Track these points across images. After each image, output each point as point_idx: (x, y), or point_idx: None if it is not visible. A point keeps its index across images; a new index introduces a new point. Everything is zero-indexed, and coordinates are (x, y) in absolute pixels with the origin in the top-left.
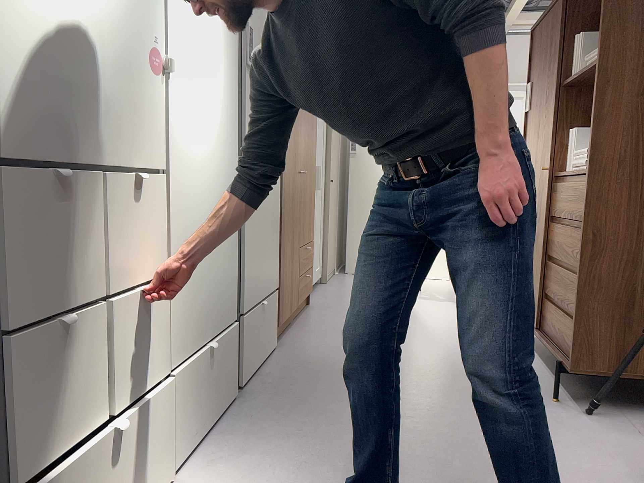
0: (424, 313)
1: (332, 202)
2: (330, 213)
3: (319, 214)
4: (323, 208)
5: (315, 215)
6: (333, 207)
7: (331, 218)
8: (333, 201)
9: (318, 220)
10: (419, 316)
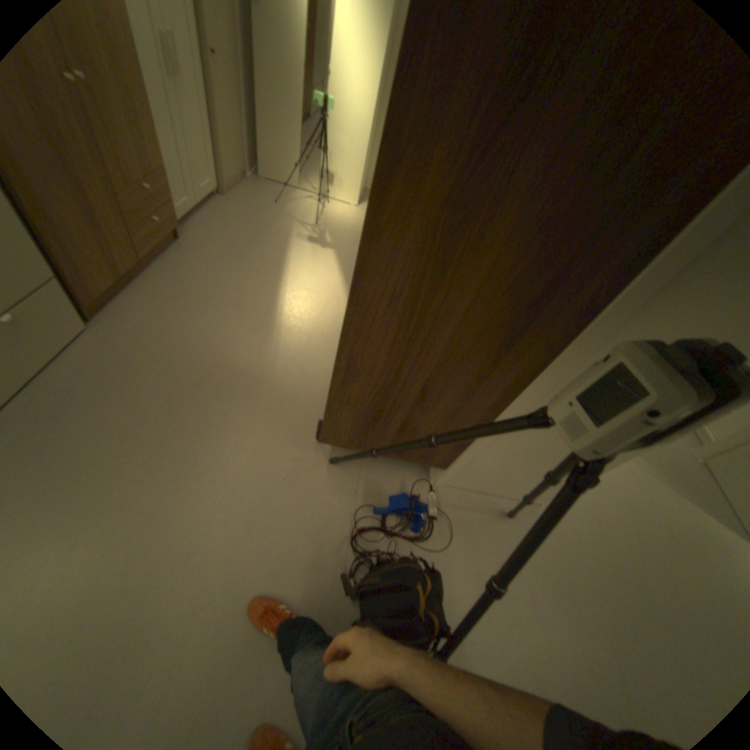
0: (294, 269)
1: (224, 88)
2: (219, 106)
3: (195, 112)
4: (204, 100)
5: (183, 119)
6: (228, 94)
7: (223, 113)
8: (227, 86)
9: (196, 121)
10: (285, 274)
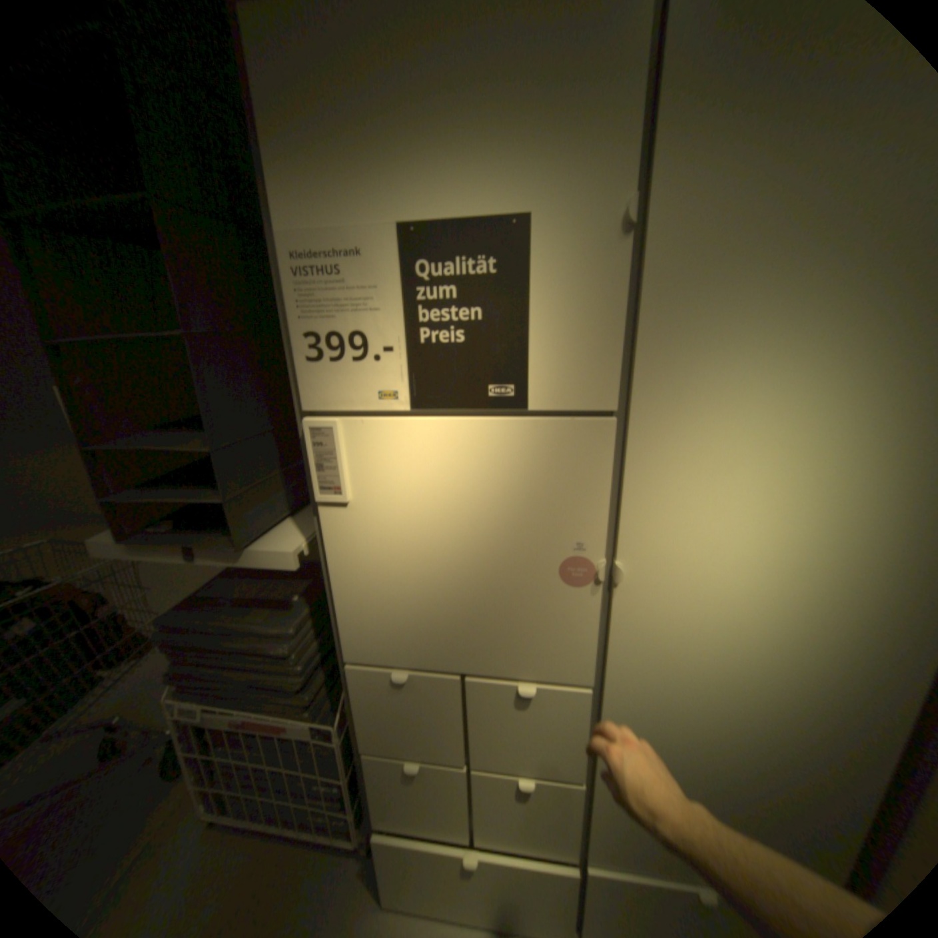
0: None
1: None
2: None
3: None
4: None
5: None
6: None
7: None
8: None
9: None
10: None
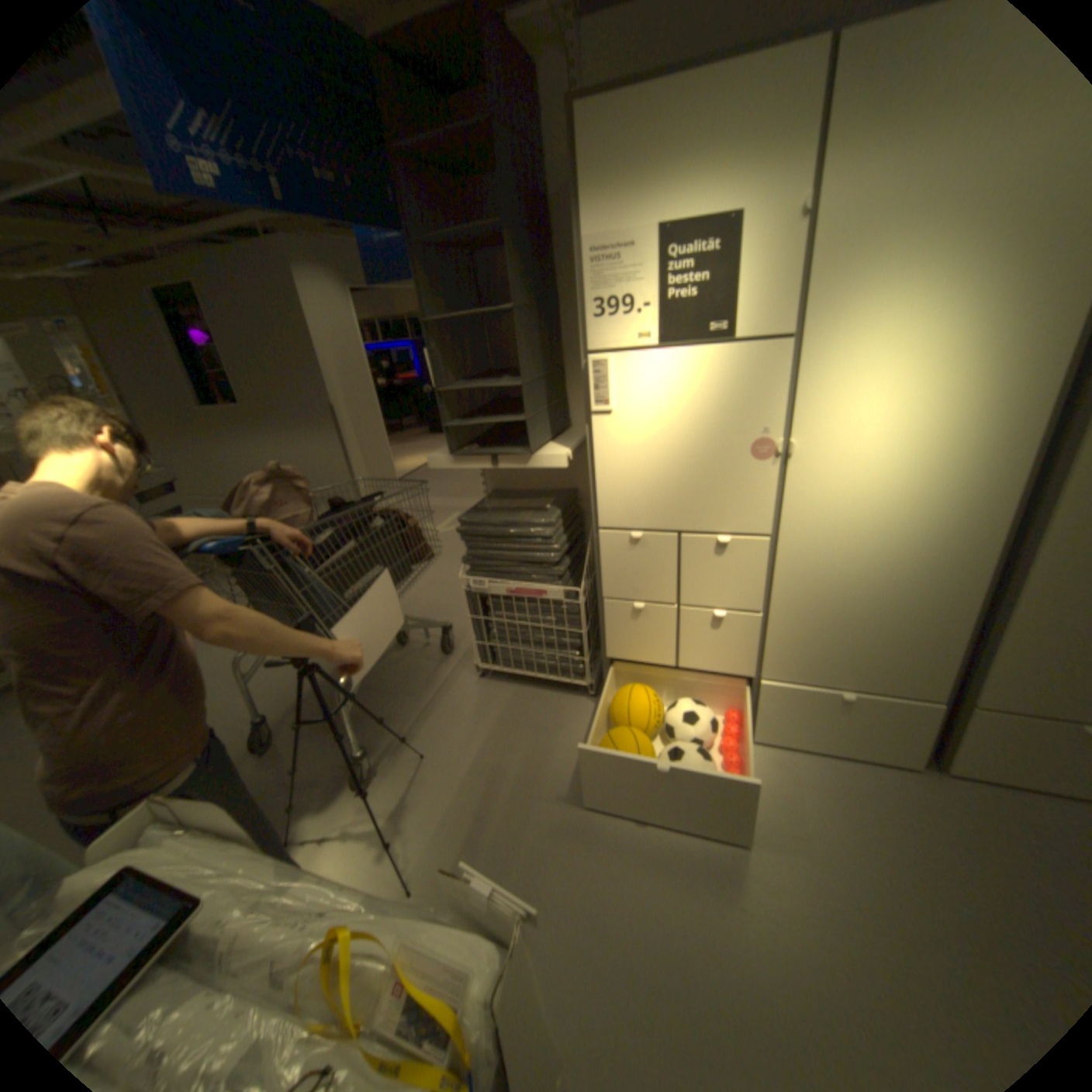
0: None
1: None
2: None
3: None
4: None
5: None
6: None
7: None
8: None
9: None
10: None
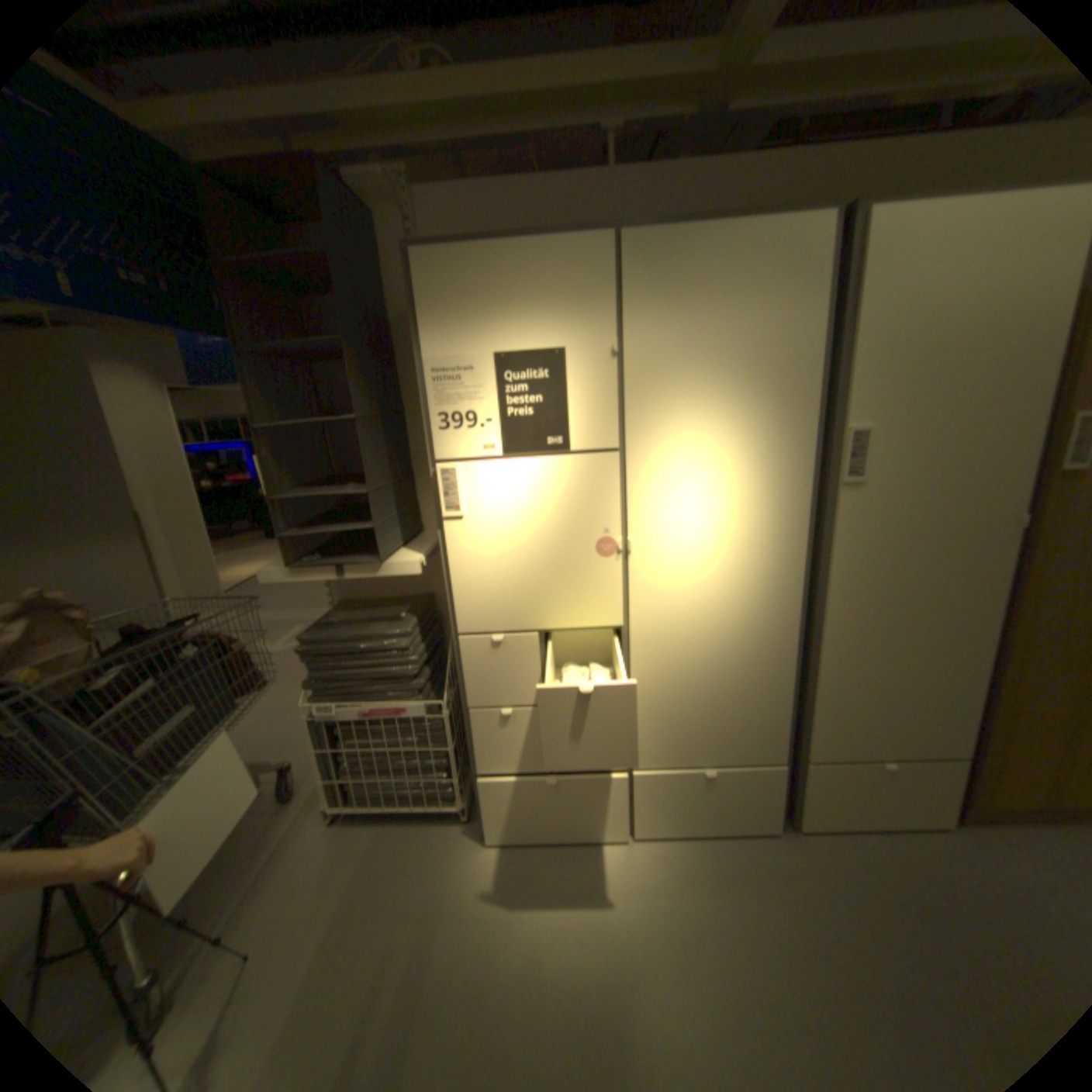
0: None
1: None
2: None
3: None
4: None
5: None
6: None
7: None
8: None
9: None
10: None
